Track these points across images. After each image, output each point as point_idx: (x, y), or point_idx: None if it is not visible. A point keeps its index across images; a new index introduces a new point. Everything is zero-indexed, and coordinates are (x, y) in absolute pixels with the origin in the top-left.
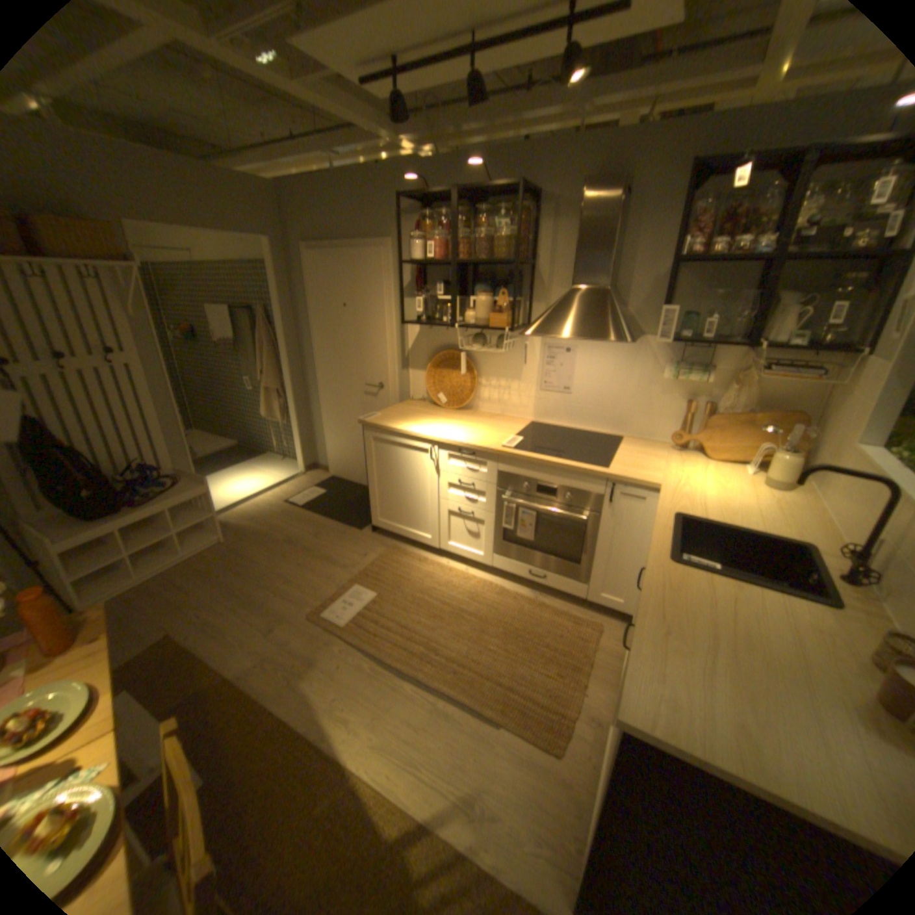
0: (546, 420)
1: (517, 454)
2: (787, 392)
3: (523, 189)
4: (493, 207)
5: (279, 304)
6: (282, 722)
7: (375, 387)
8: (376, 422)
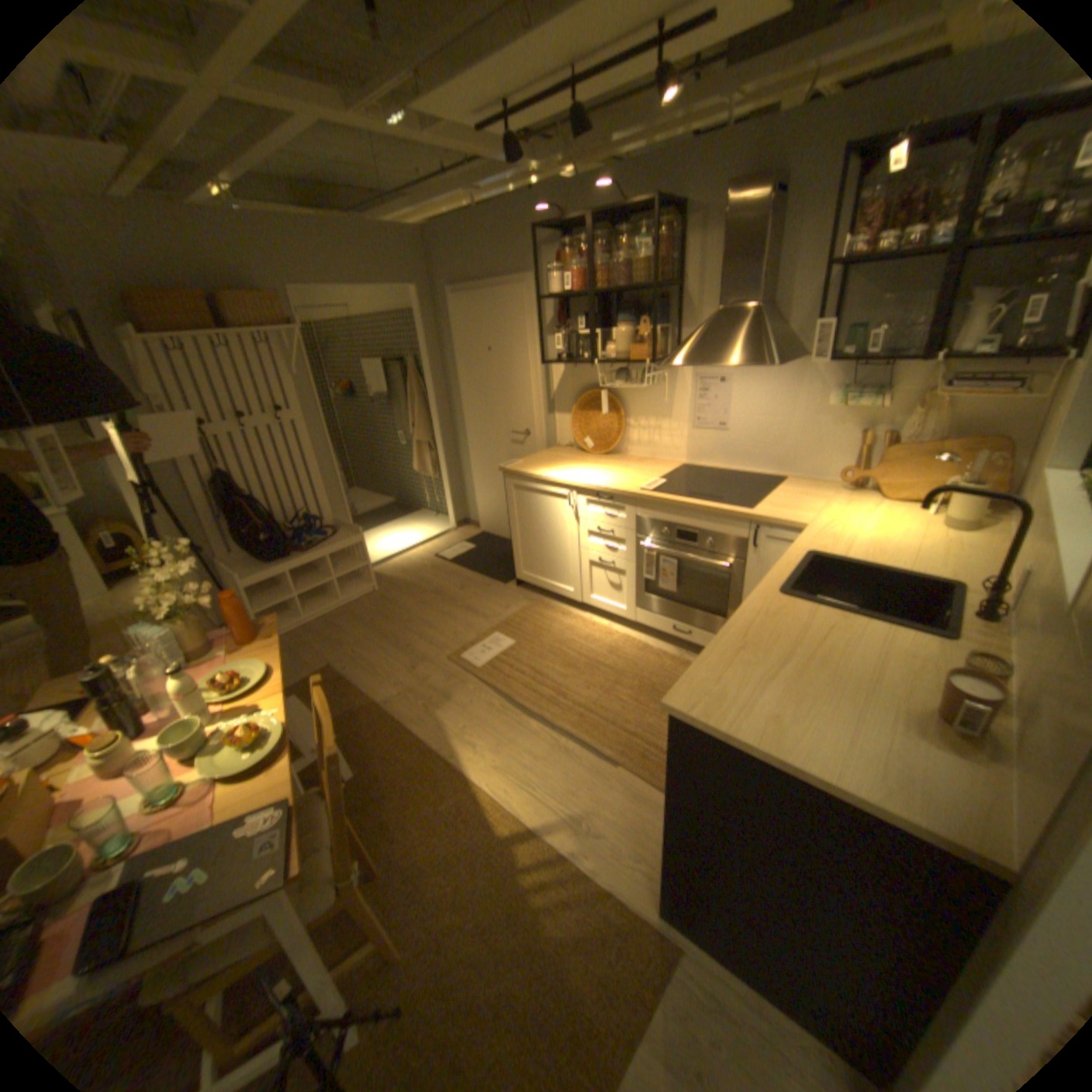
0: (701, 462)
1: (655, 497)
2: (991, 414)
3: (666, 202)
4: (635, 226)
5: (429, 354)
6: (419, 739)
7: (522, 434)
8: (516, 469)
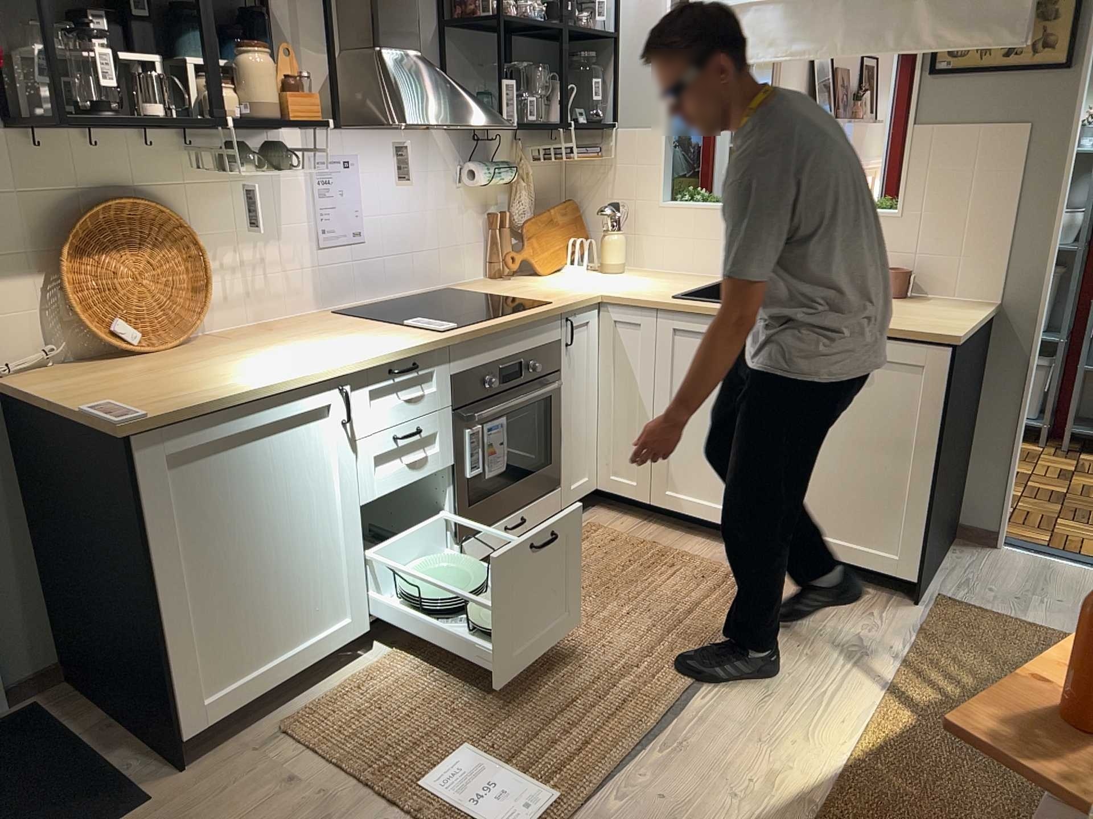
0: (339, 304)
1: (478, 328)
2: (543, 185)
3: None
4: None
5: None
6: None
7: None
8: (174, 407)
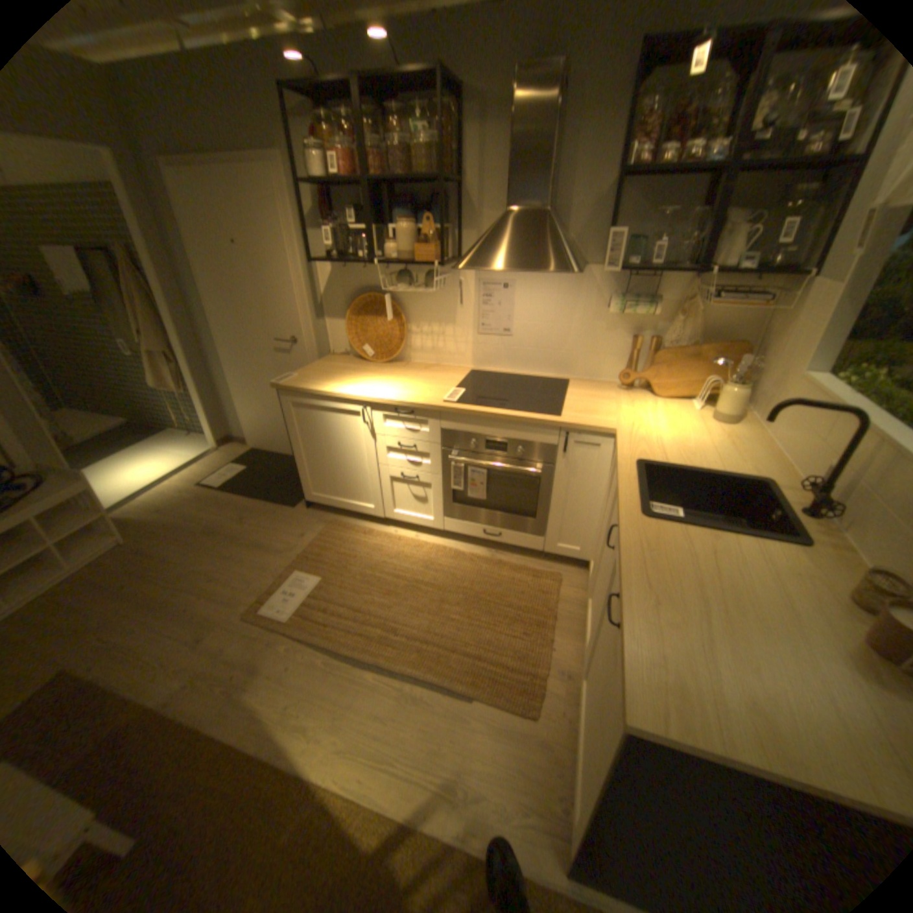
0: (487, 367)
1: (462, 409)
2: (729, 321)
3: (441, 82)
4: (406, 107)
5: (147, 243)
6: (227, 745)
7: (287, 342)
8: (294, 385)
